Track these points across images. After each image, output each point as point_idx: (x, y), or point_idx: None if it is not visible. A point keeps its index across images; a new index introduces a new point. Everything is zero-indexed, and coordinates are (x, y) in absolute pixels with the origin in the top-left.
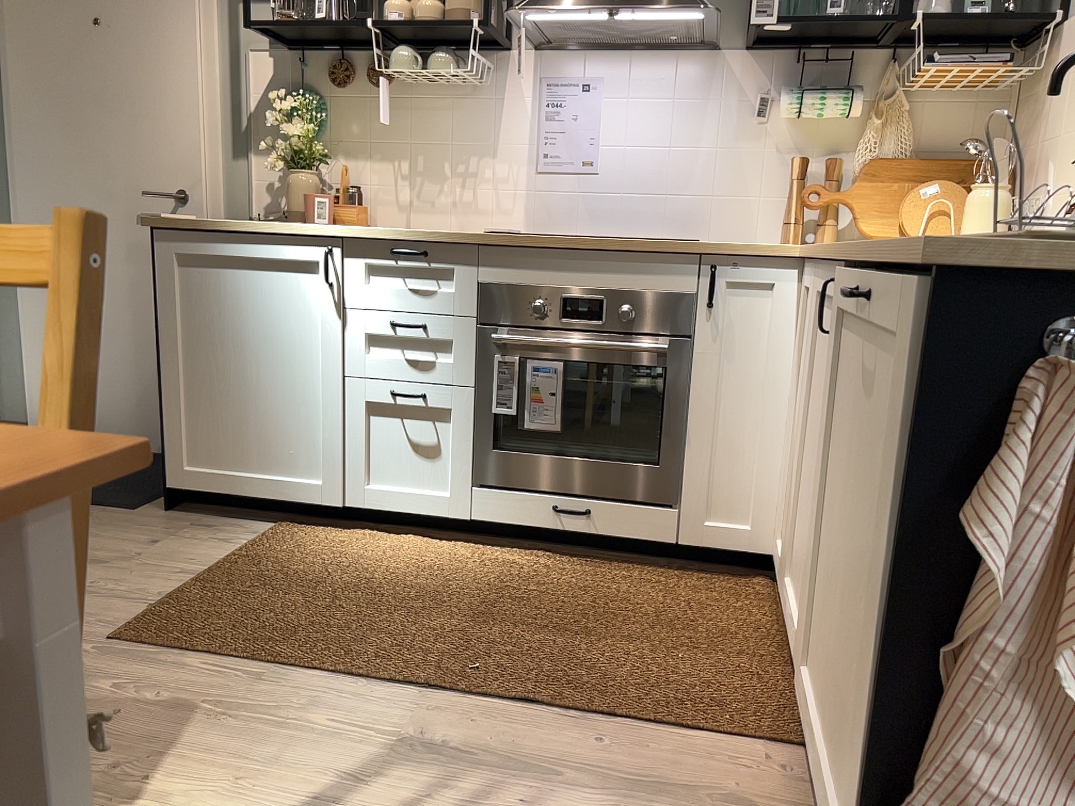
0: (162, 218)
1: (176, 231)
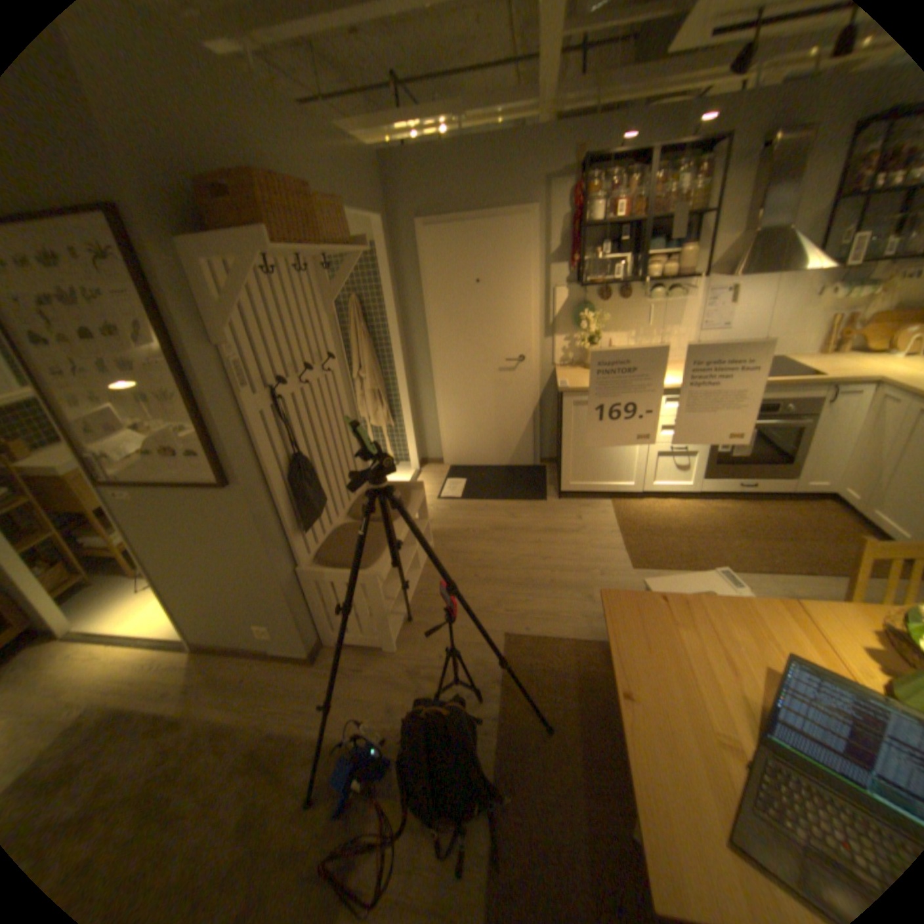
0: (570, 388)
1: (574, 392)
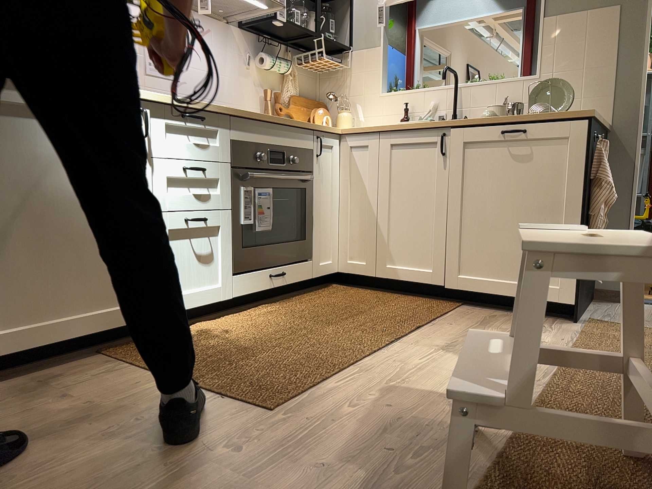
0: None
1: None
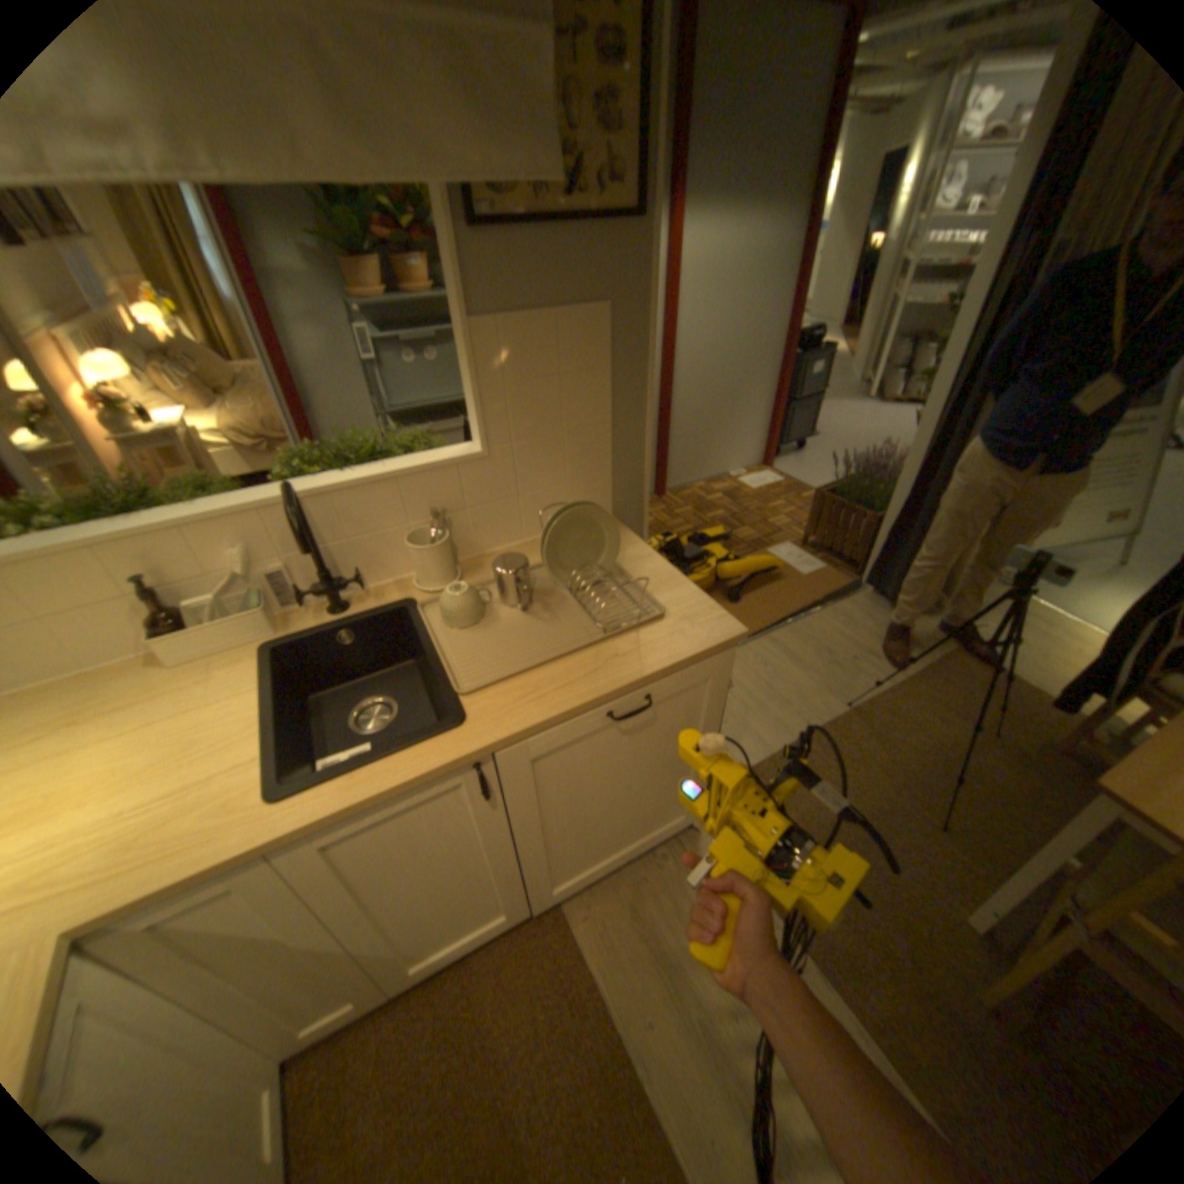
0: None
1: None
